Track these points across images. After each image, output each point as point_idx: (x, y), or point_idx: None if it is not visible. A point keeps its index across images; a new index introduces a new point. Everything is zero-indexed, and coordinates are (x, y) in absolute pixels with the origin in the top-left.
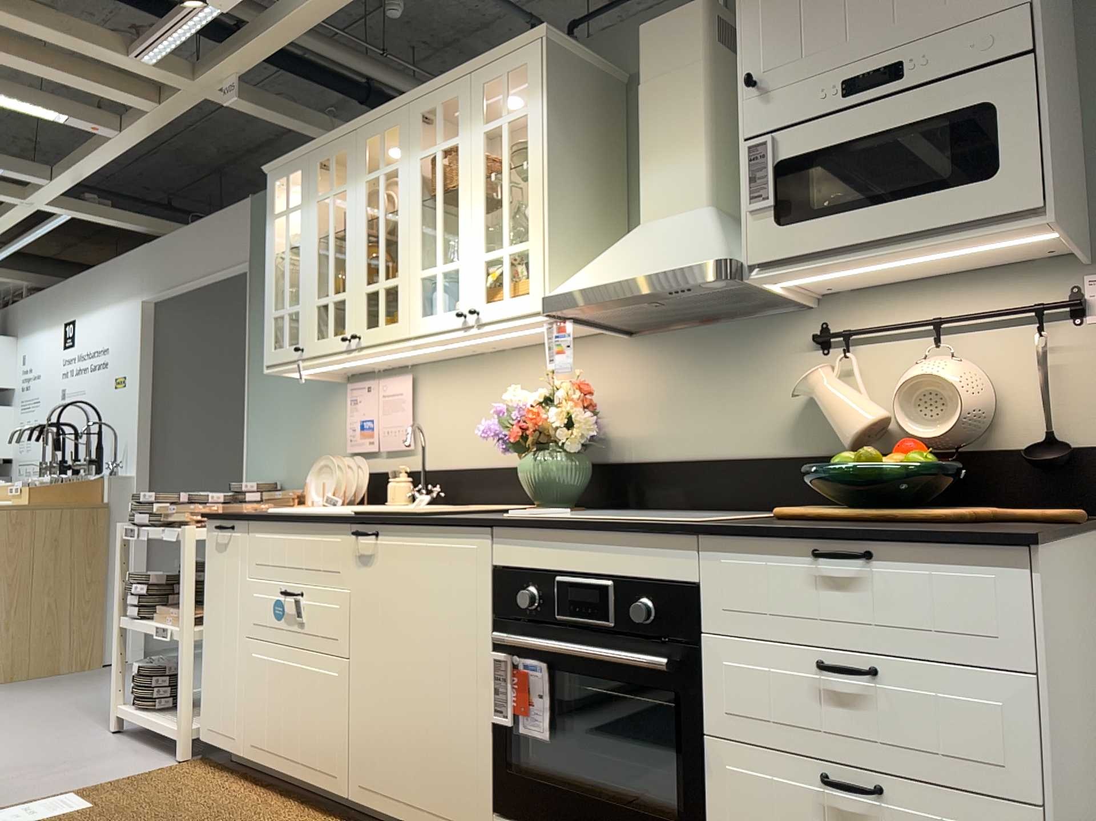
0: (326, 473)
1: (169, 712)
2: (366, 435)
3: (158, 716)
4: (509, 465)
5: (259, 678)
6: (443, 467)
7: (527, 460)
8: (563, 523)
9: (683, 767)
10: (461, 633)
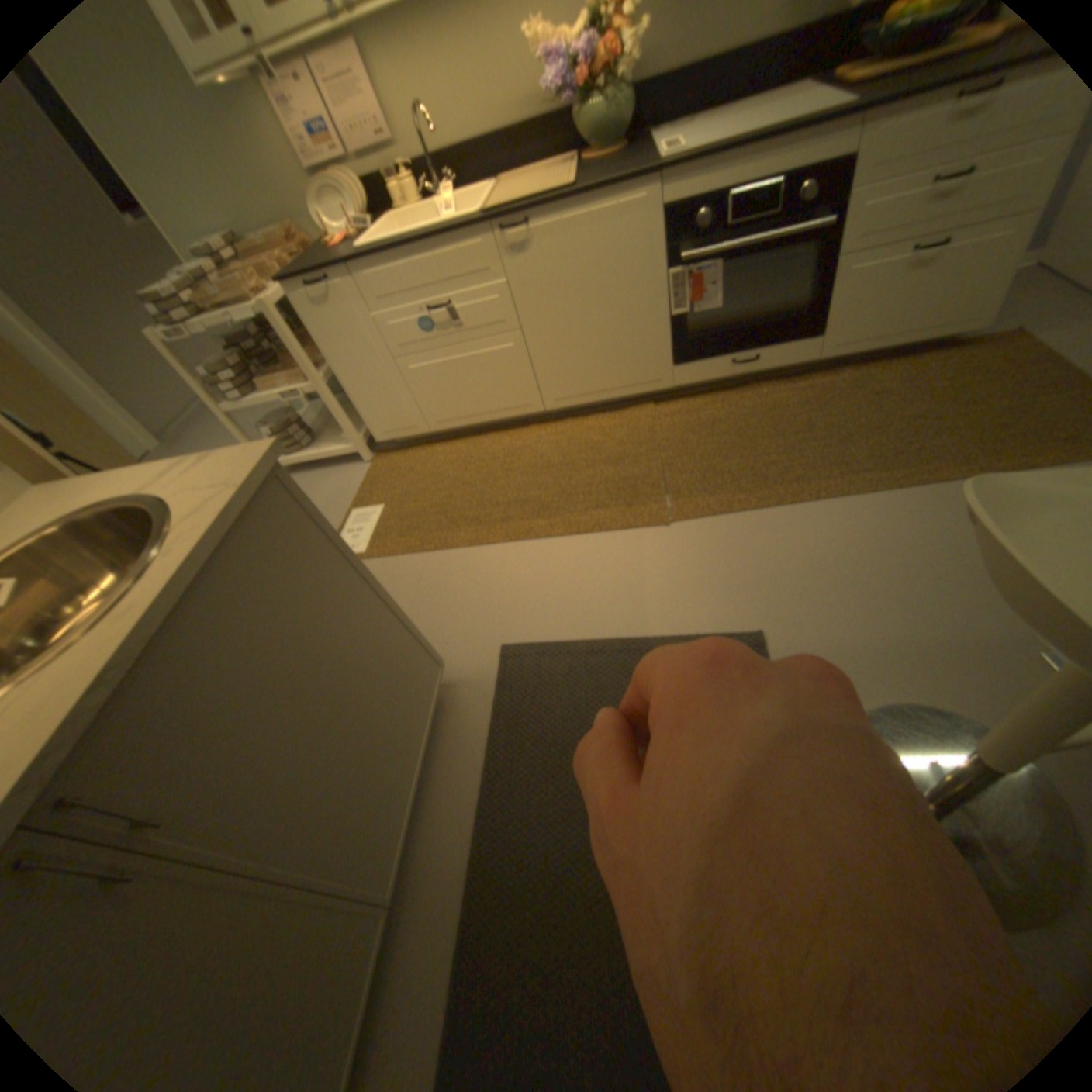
0: (326, 193)
1: (309, 443)
2: (322, 137)
3: (313, 448)
4: (513, 119)
5: (426, 378)
6: (435, 145)
7: (588, 100)
8: (742, 138)
9: (820, 277)
10: (638, 265)
